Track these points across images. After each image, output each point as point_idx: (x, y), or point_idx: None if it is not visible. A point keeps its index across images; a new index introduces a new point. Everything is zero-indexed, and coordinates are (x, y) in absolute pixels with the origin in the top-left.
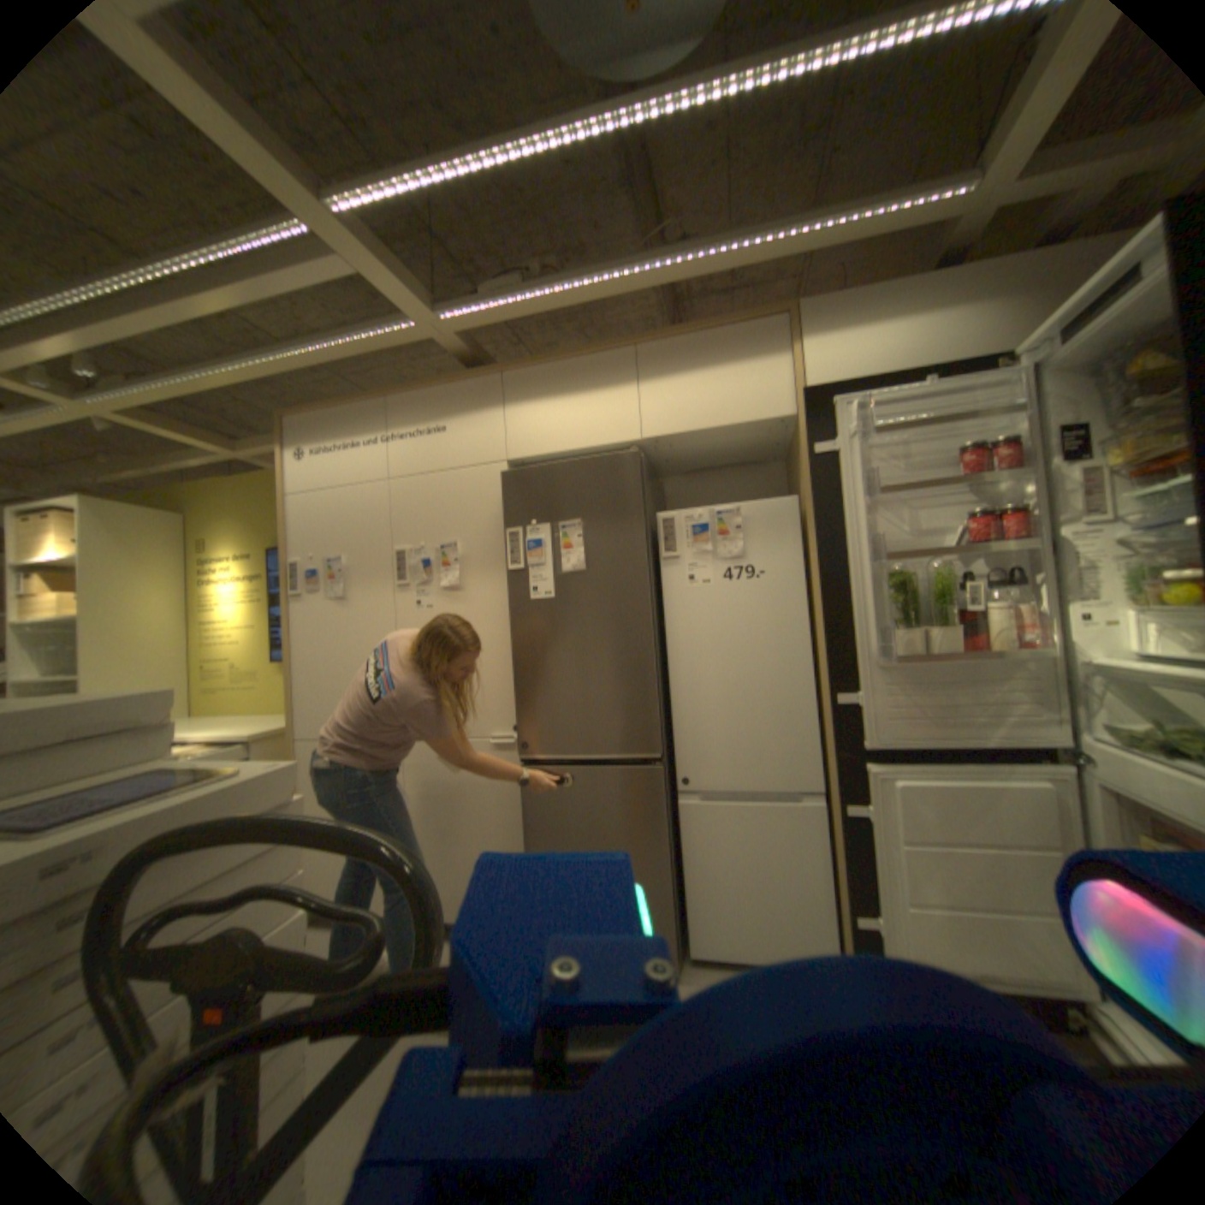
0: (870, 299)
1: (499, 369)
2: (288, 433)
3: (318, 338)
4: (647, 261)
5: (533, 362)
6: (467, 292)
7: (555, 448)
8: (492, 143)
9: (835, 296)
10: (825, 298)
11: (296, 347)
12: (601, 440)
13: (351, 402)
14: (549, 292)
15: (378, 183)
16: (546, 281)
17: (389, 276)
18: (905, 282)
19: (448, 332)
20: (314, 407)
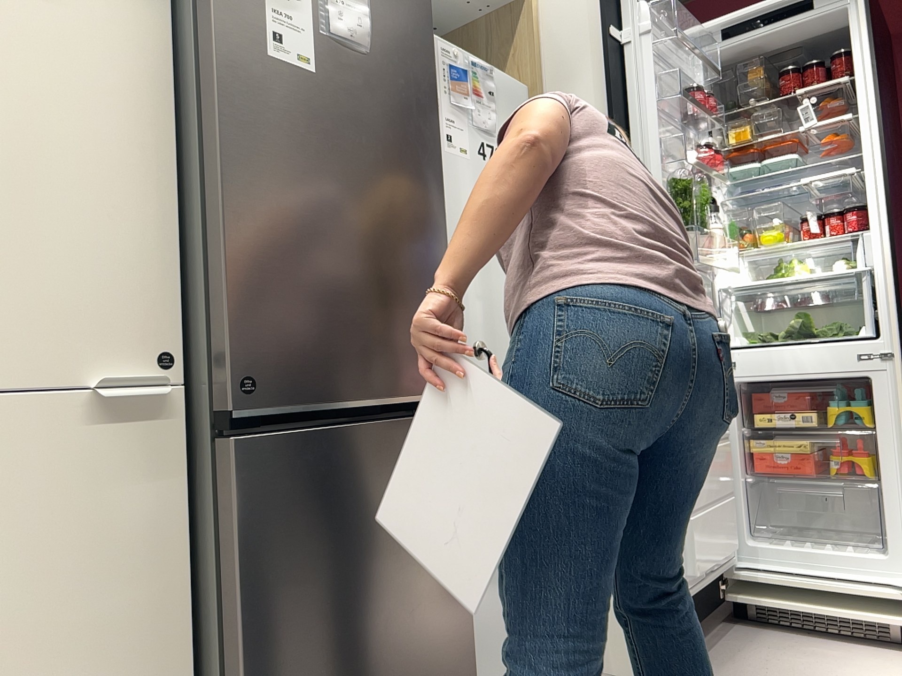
0: None
1: None
2: None
3: None
4: None
5: None
6: None
7: None
8: None
9: None
10: None
11: None
12: None
13: None
14: None
15: None
16: None
17: None
18: None
19: None
20: None
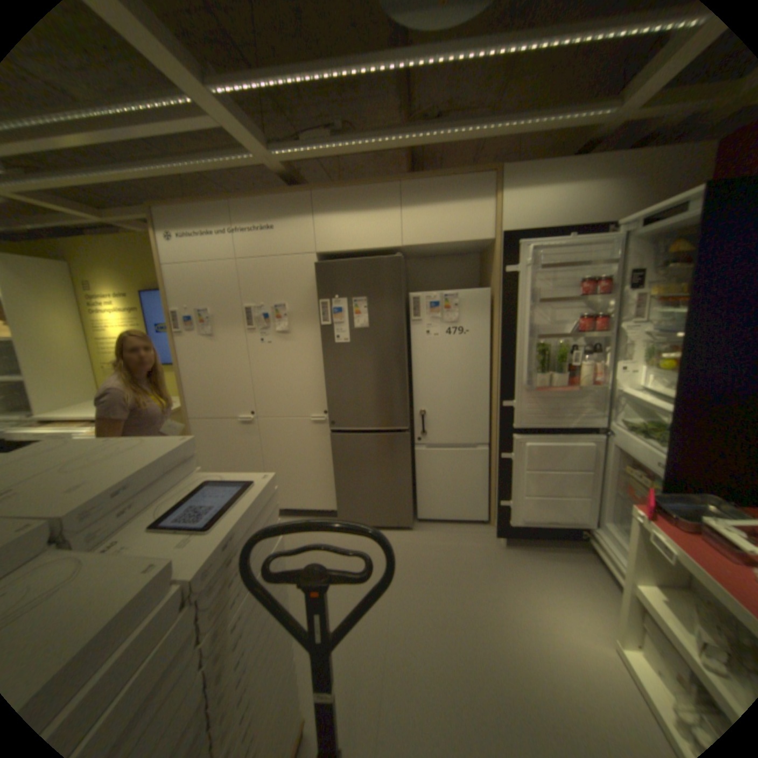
0: (547, 170)
1: (312, 189)
2: (160, 220)
3: (184, 159)
4: (417, 132)
5: (335, 187)
6: (290, 133)
7: (349, 247)
8: (336, 65)
9: (527, 165)
10: (521, 166)
11: (168, 164)
12: (379, 245)
13: (206, 201)
14: (351, 145)
15: (253, 81)
16: (348, 135)
17: (246, 130)
18: (568, 161)
19: (278, 162)
20: (178, 202)
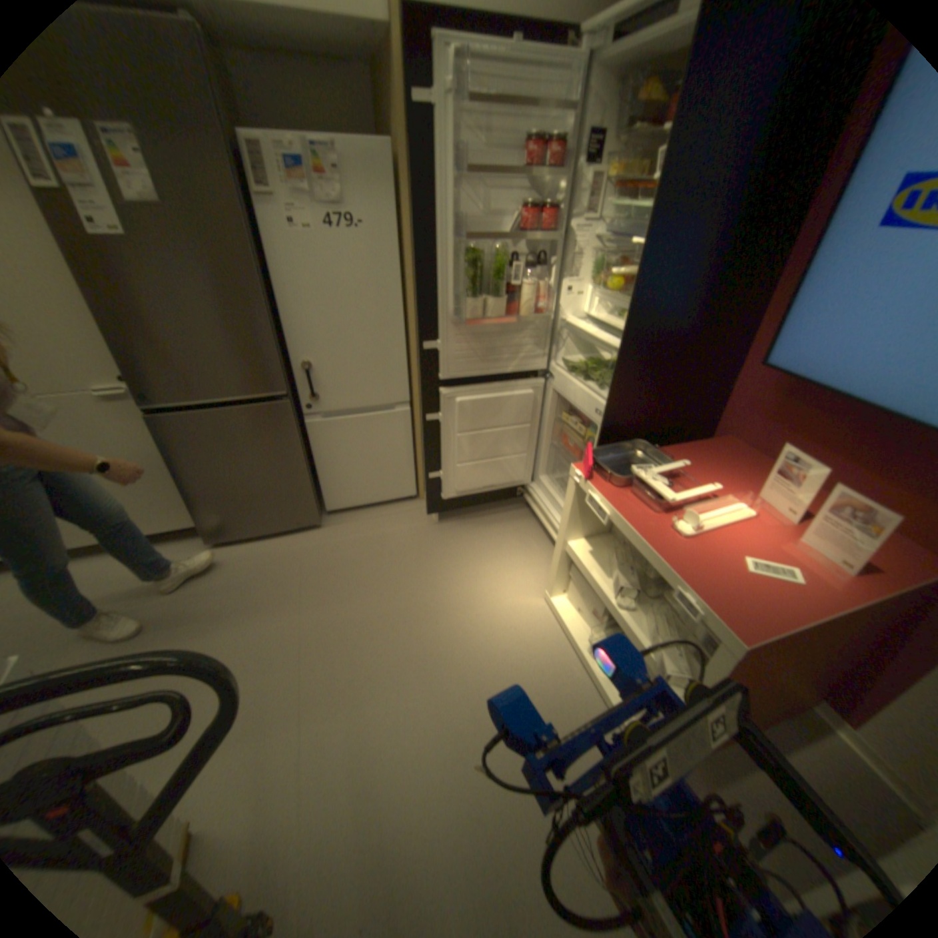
0: None
1: None
2: None
3: None
4: None
5: None
6: None
7: None
8: None
9: None
10: None
11: None
12: None
13: None
14: None
15: None
16: None
17: None
18: None
19: None
20: None
